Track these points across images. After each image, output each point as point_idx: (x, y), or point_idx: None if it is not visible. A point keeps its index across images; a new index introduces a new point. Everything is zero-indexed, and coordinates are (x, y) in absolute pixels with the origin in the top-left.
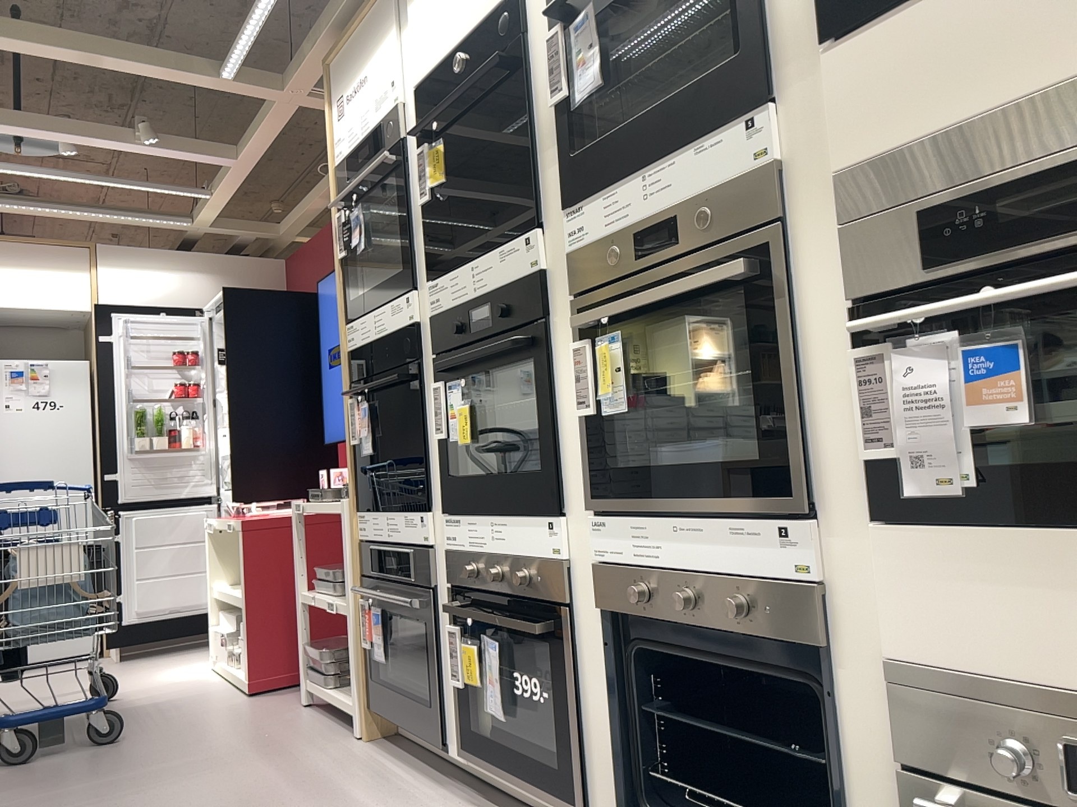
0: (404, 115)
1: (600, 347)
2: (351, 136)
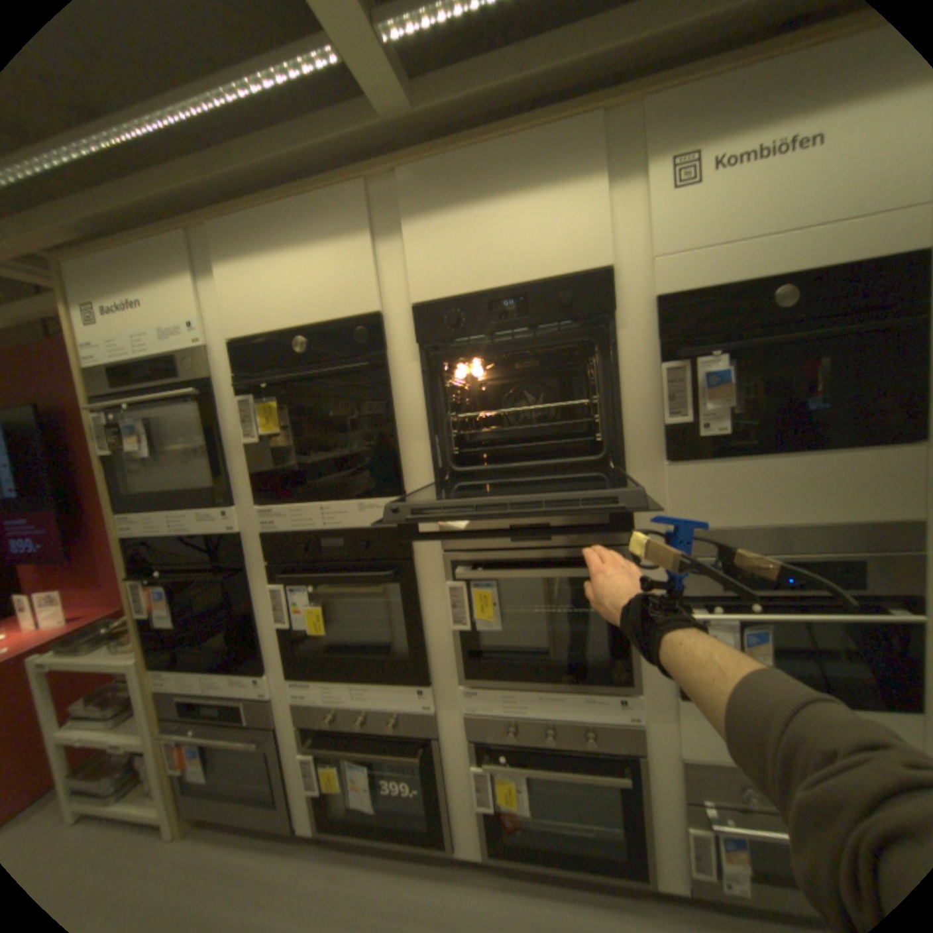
0: (208, 357)
1: (475, 590)
2: (111, 346)
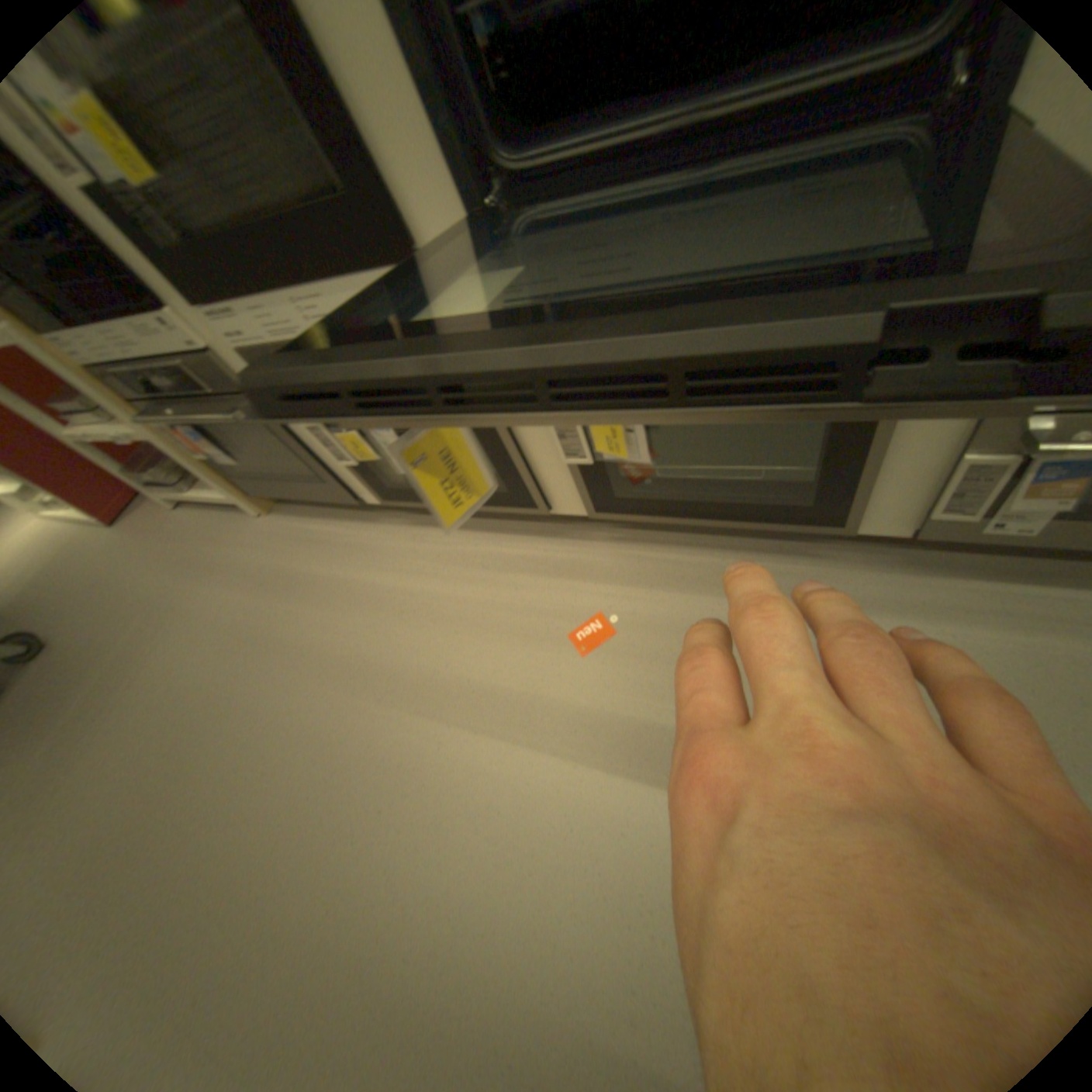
0: None
1: None
2: None
